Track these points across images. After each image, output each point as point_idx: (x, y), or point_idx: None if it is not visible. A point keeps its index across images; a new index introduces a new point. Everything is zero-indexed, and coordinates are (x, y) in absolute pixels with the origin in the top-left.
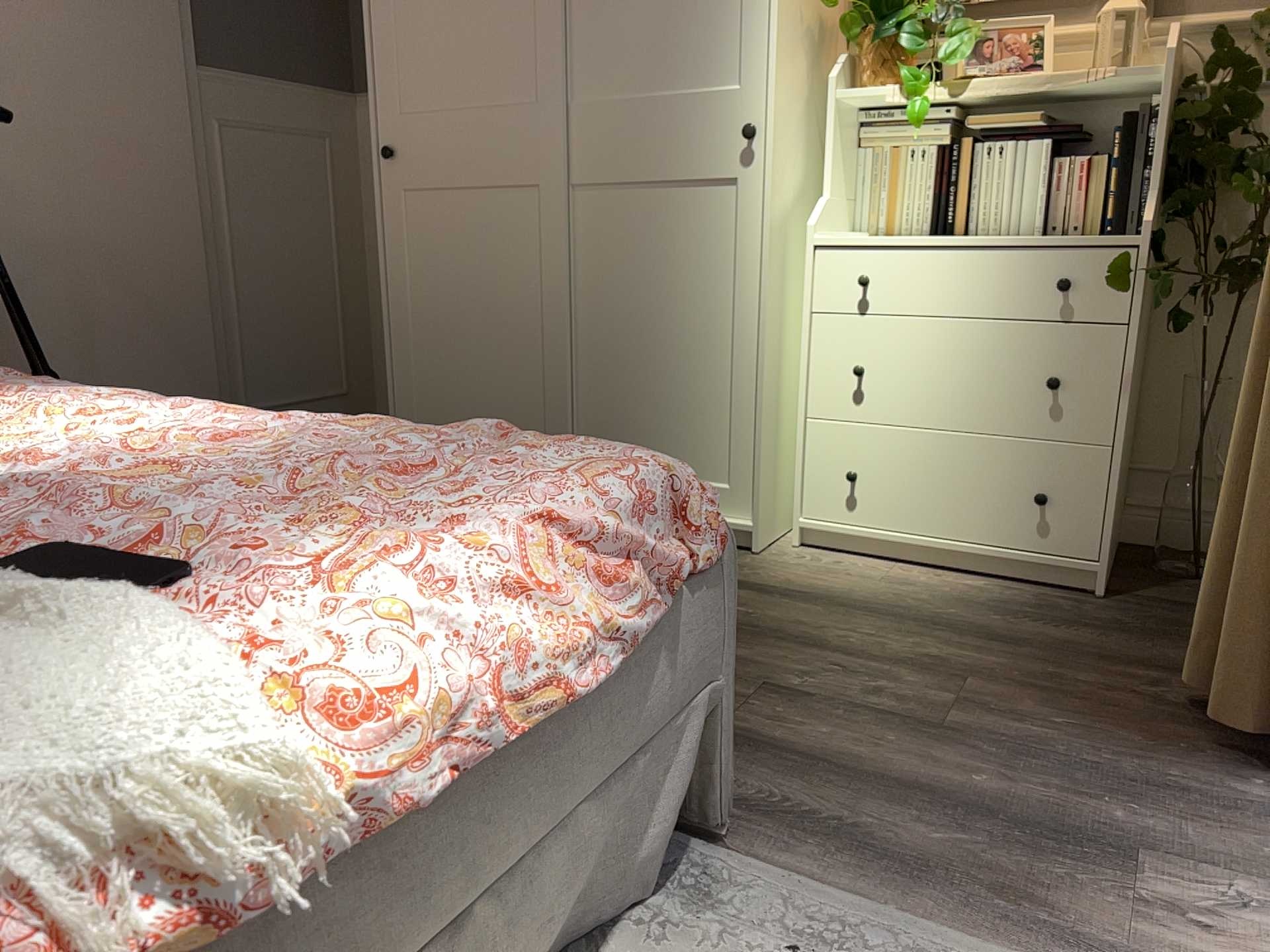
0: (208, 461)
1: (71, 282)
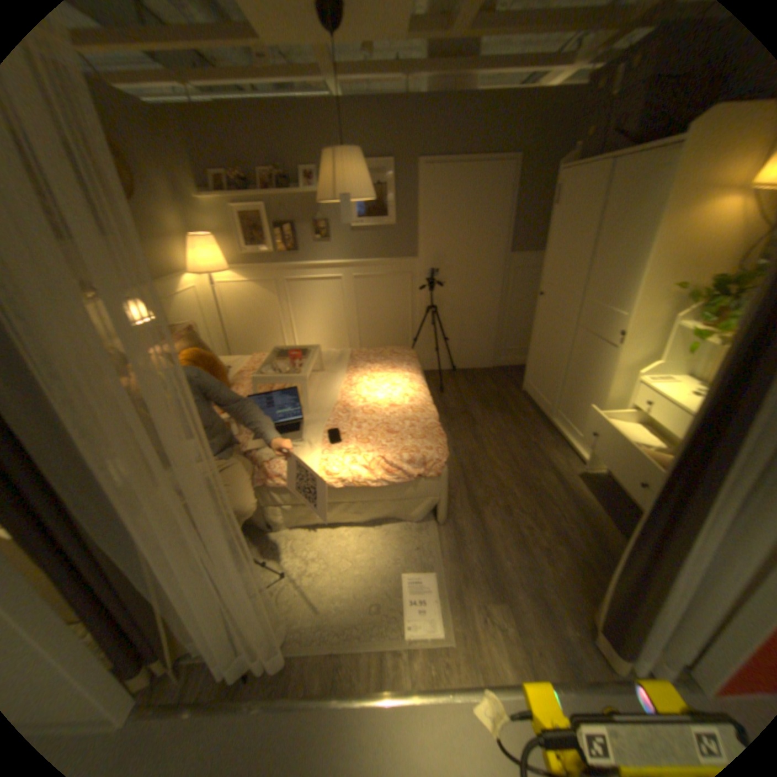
0: (389, 408)
1: (459, 315)
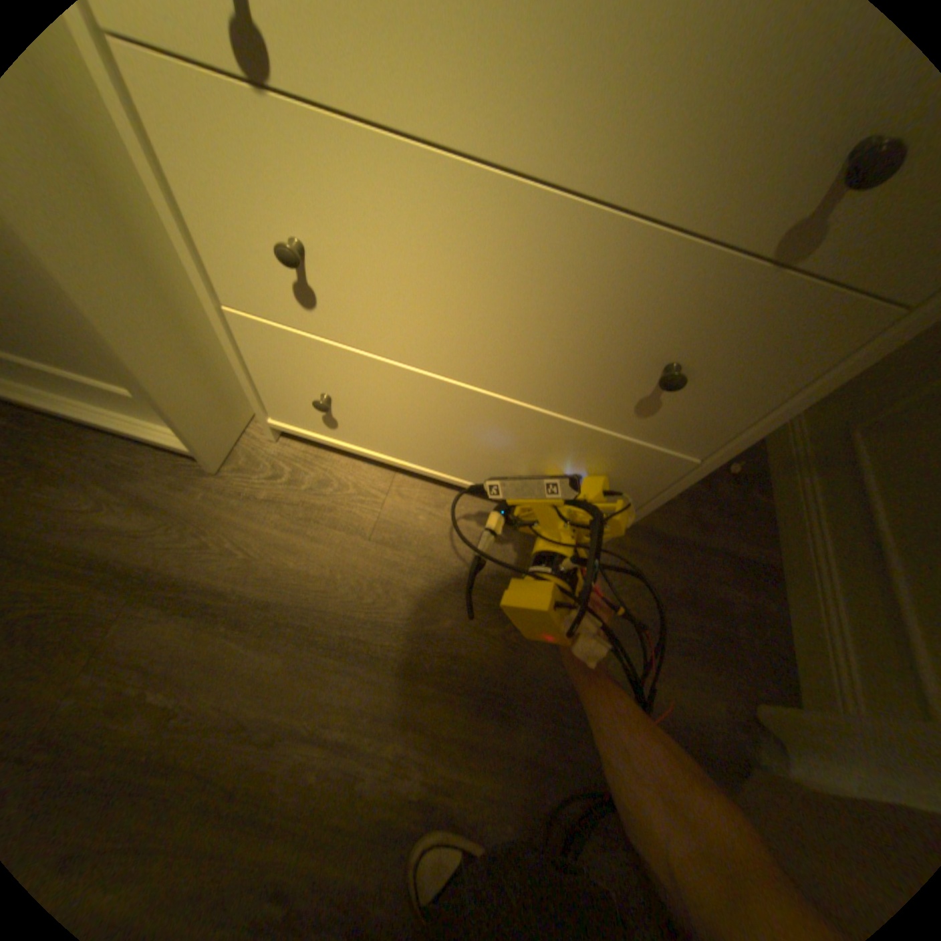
0: None
1: None
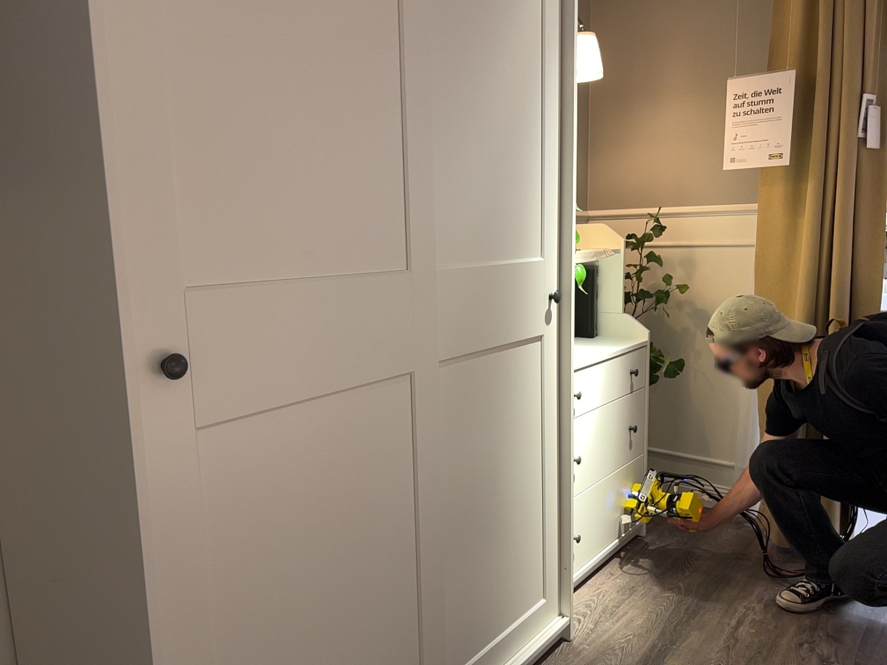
0: None
1: None
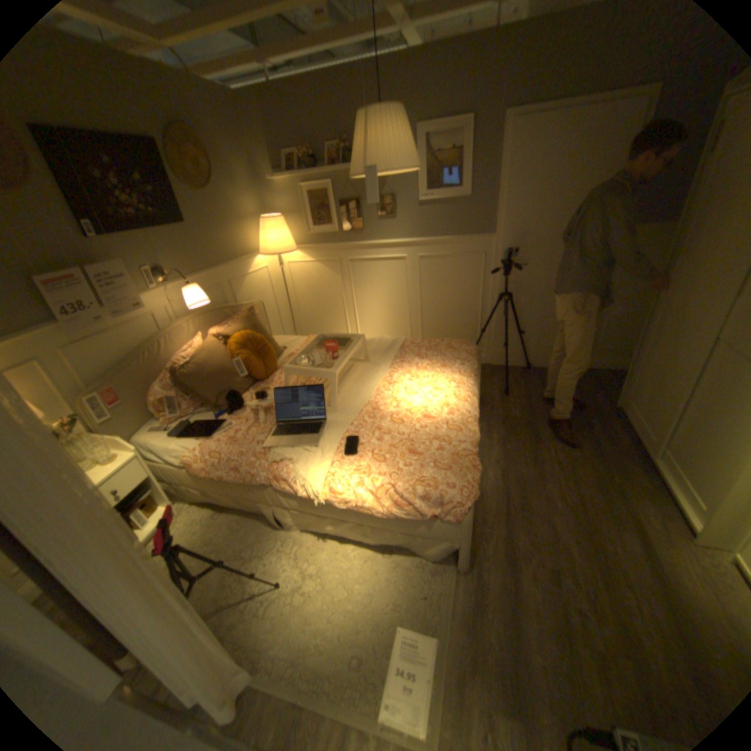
0: (421, 419)
1: (542, 304)
